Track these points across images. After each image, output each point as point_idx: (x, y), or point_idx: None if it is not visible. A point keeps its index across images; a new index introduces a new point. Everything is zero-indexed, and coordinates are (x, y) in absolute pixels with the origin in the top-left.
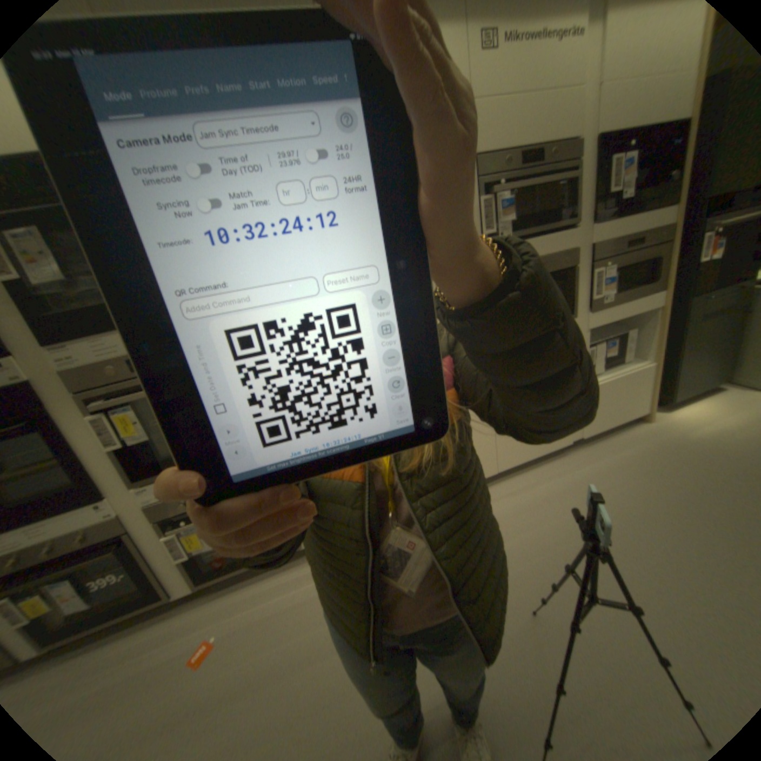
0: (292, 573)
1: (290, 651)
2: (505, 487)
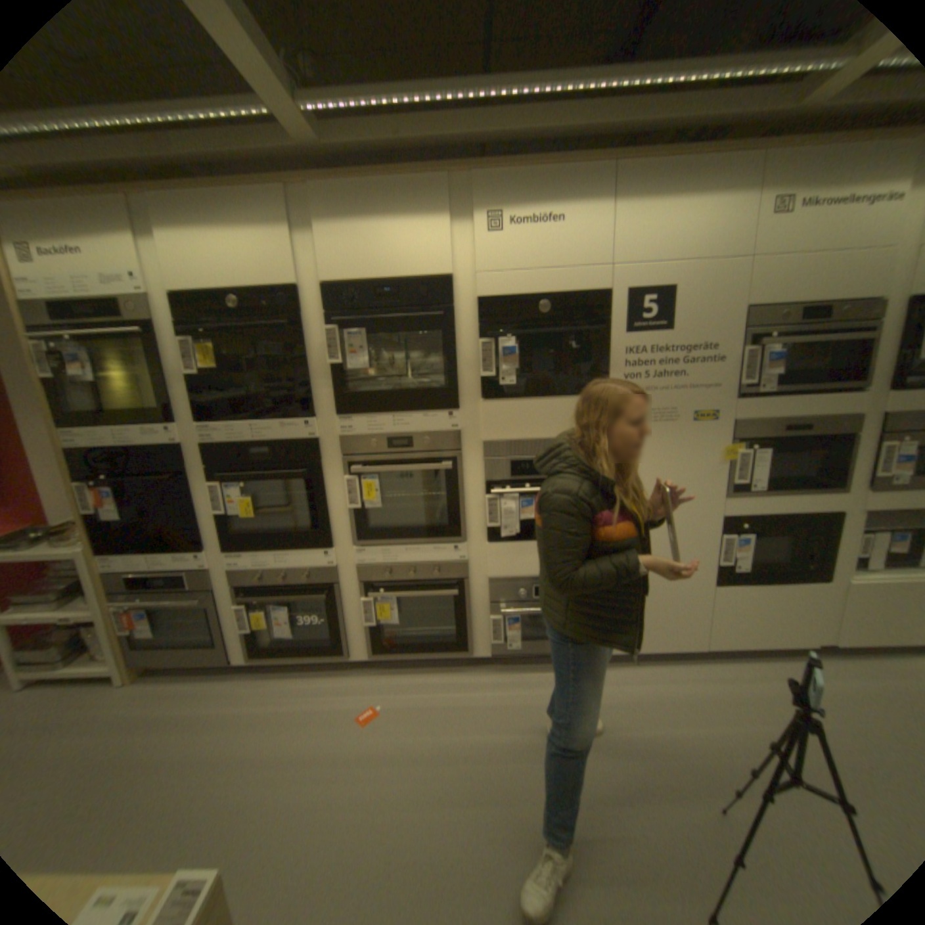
0: (459, 678)
1: (450, 746)
2: (716, 672)
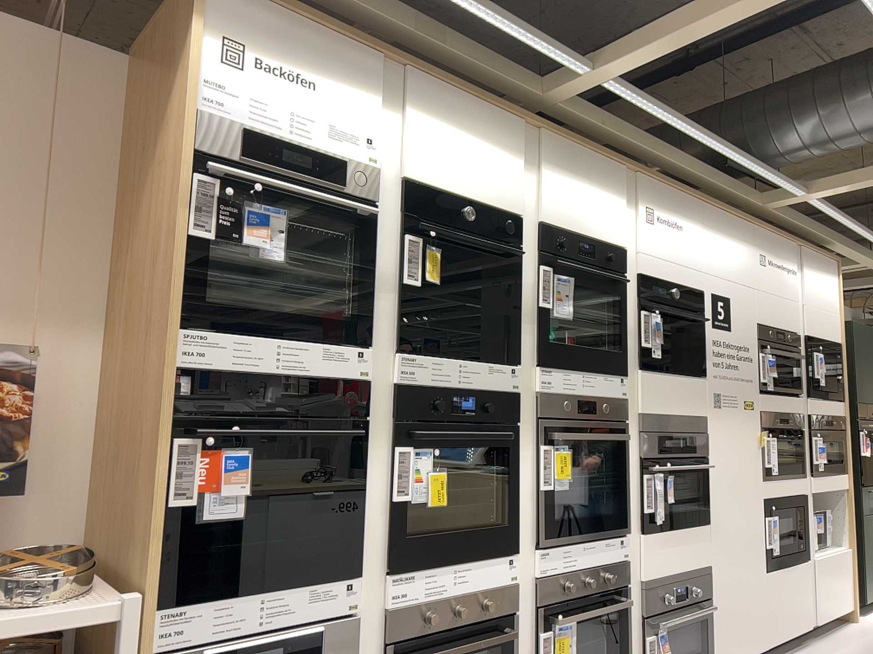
0: None
1: None
2: None
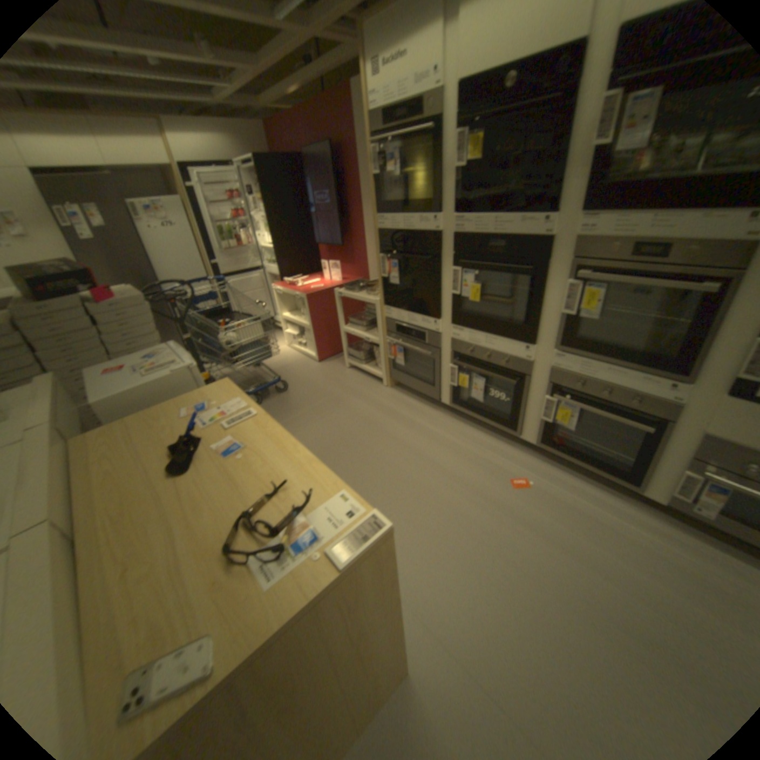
0: (621, 504)
1: (586, 549)
2: None
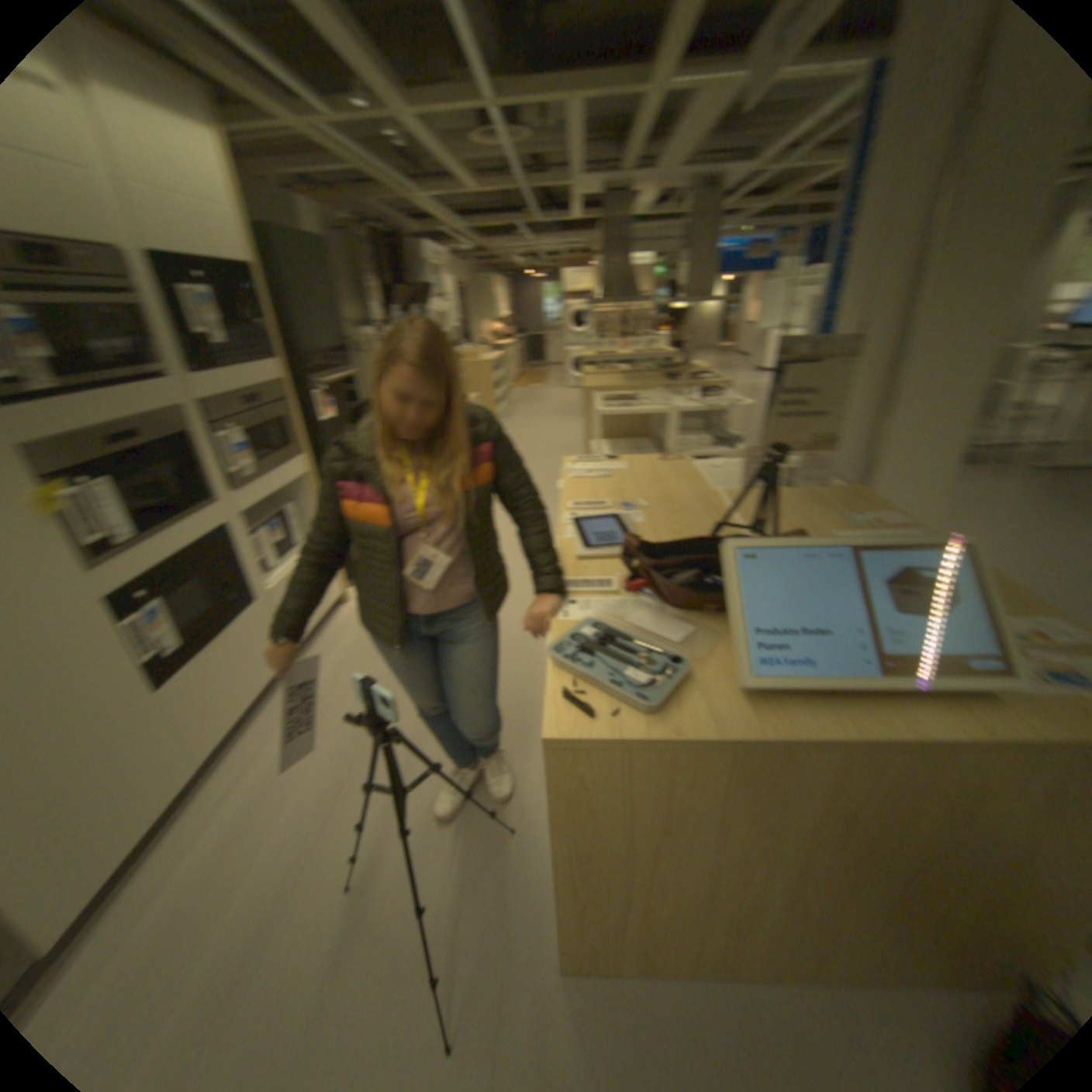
0: None
1: None
2: (209, 785)
